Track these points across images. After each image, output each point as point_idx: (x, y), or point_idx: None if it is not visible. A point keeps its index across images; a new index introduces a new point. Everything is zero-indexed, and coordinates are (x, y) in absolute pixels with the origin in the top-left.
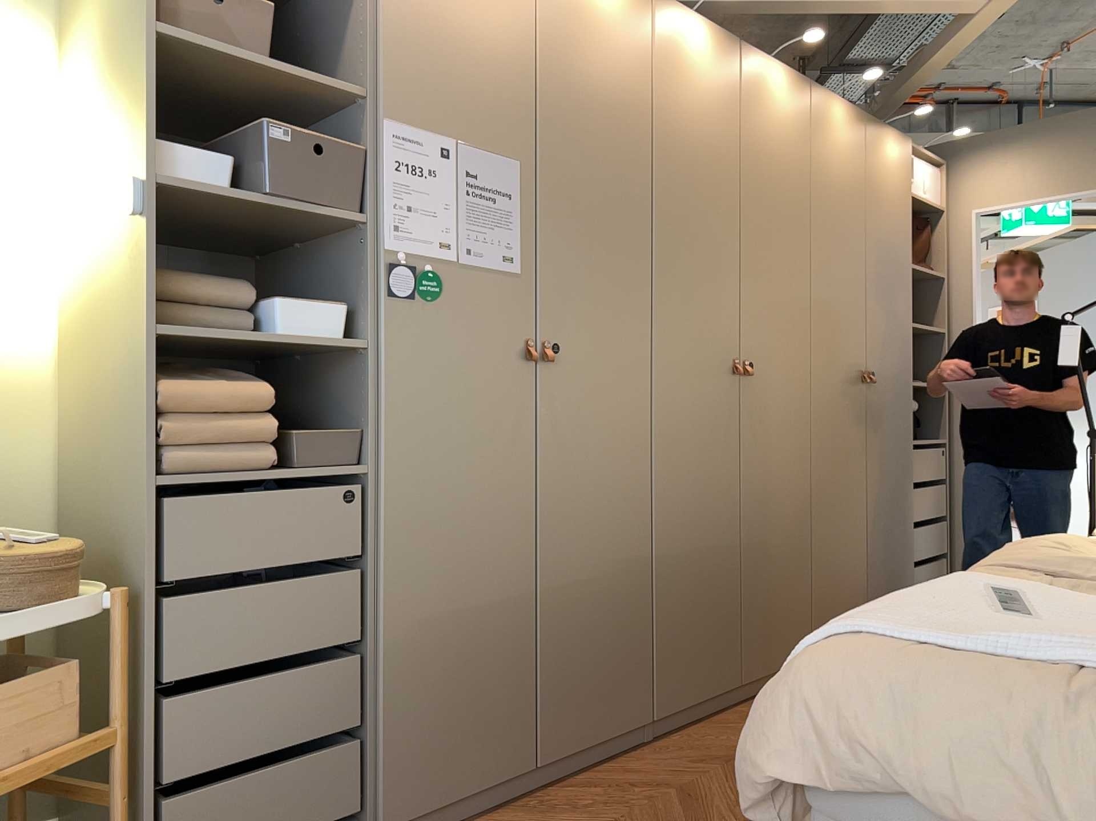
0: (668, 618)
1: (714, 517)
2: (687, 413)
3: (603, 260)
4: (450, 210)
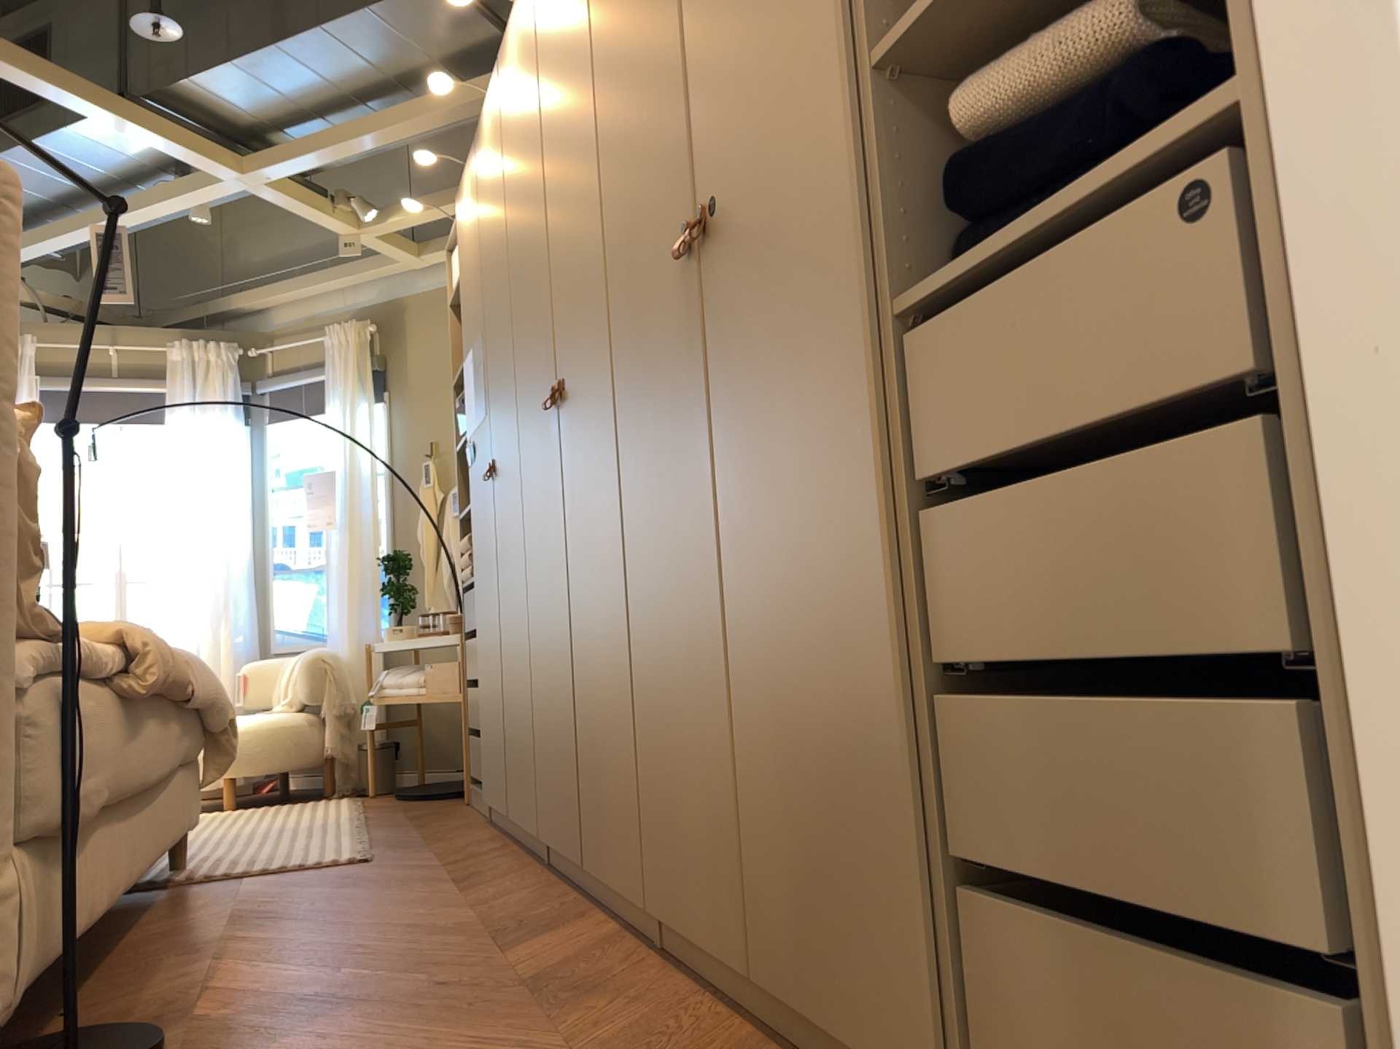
0: (543, 719)
1: (556, 606)
2: (538, 485)
3: (506, 369)
4: (480, 398)
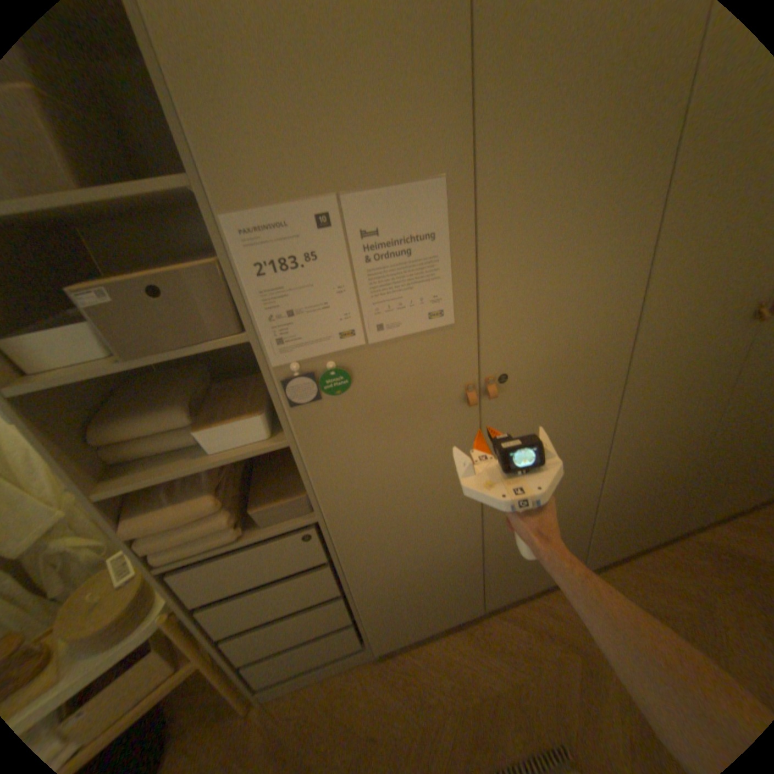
0: (608, 524)
1: (677, 451)
2: (667, 382)
3: (577, 263)
4: (347, 291)
